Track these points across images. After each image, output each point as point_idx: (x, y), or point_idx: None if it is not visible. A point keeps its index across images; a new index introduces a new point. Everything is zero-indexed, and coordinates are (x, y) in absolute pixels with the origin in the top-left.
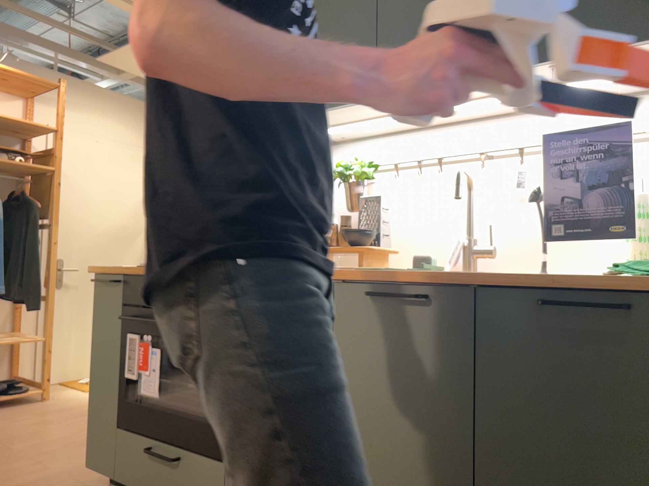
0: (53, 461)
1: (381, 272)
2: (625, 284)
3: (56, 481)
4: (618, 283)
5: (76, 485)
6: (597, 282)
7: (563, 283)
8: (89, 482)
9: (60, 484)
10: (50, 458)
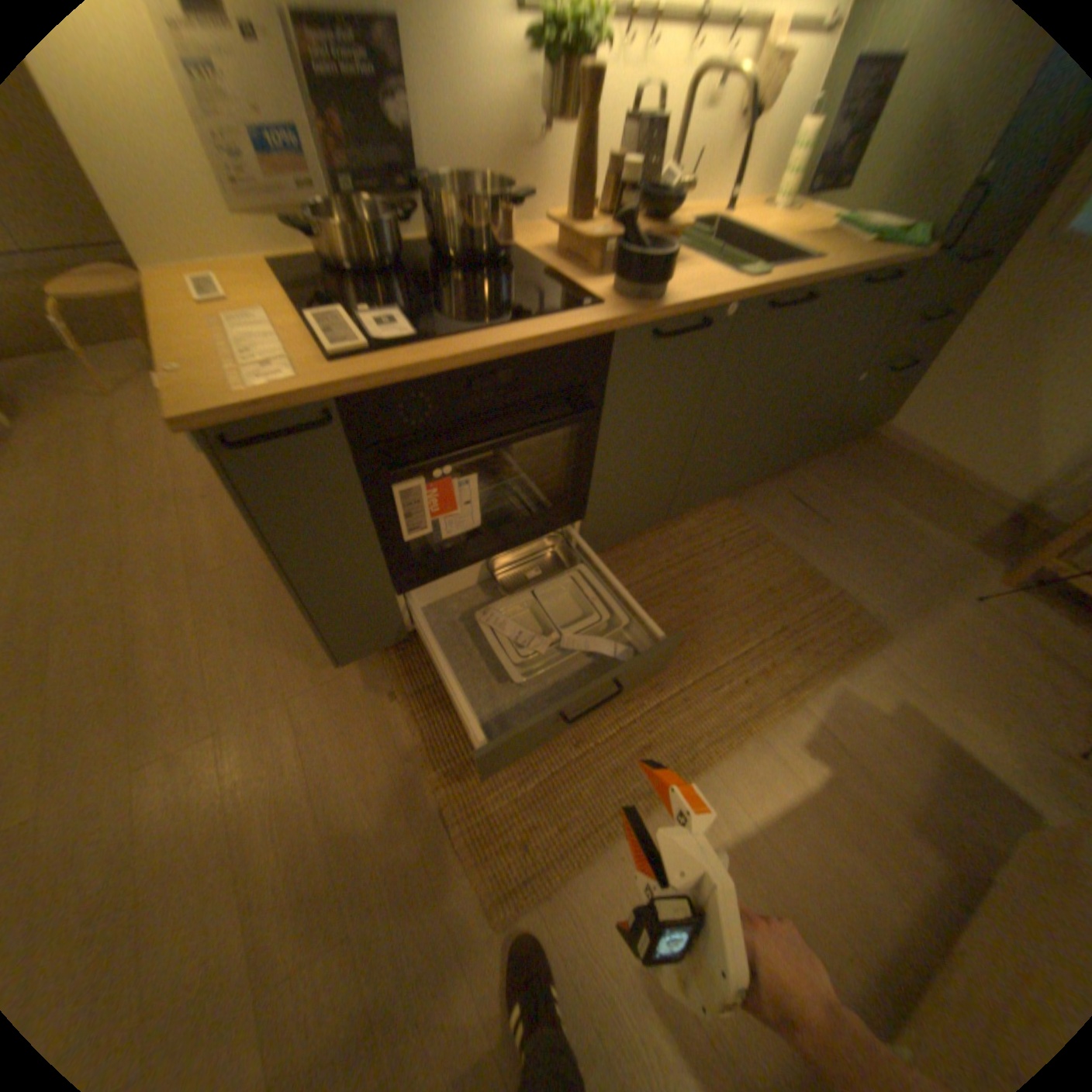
0: (174, 731)
1: (774, 277)
2: (898, 256)
3: (274, 720)
4: (905, 259)
5: (312, 693)
6: (887, 257)
7: (883, 264)
8: (311, 677)
9: (293, 714)
10: (153, 737)
